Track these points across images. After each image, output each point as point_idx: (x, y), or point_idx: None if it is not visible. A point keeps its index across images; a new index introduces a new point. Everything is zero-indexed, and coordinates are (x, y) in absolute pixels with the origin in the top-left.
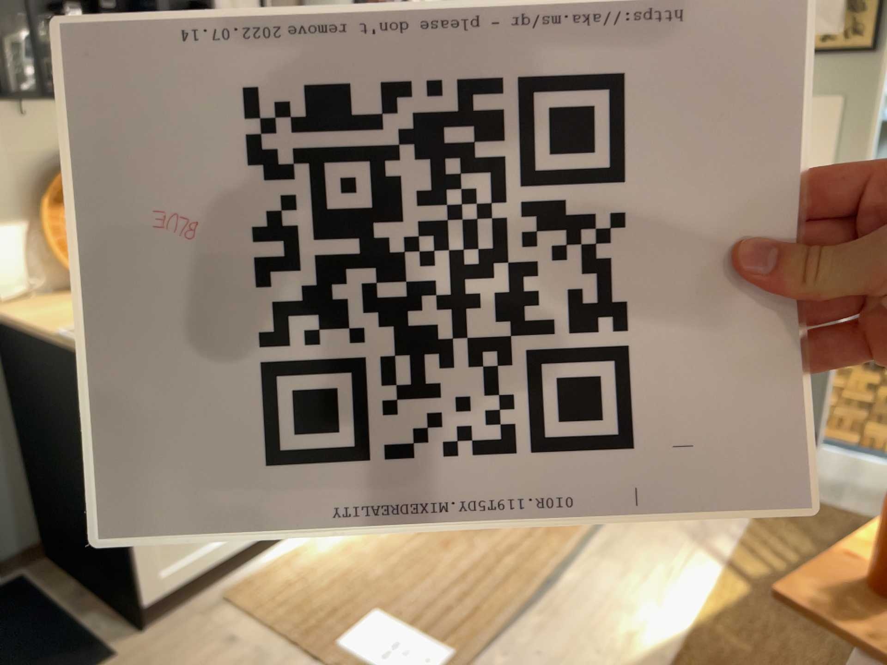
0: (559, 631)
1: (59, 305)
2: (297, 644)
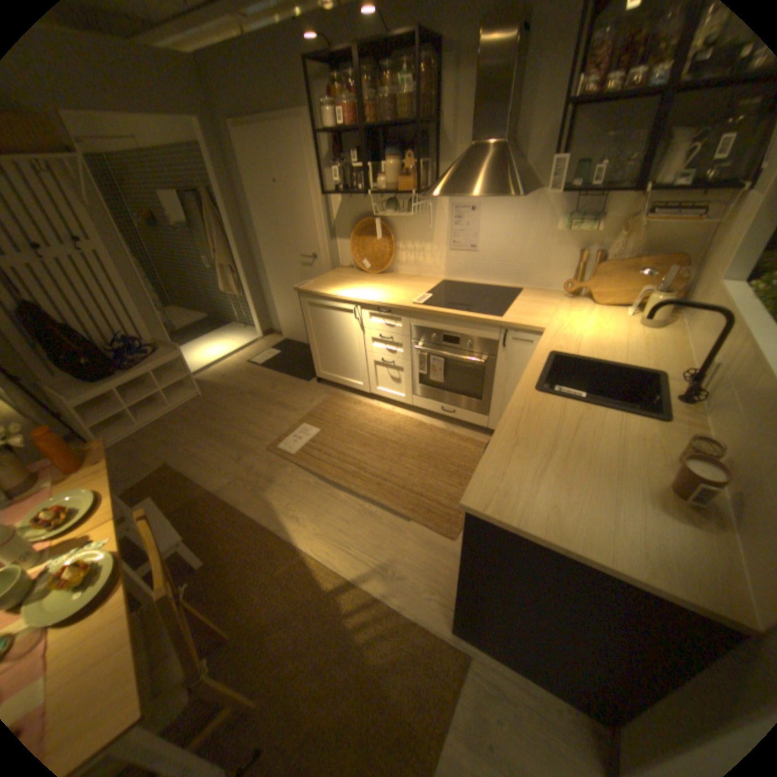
0: (304, 489)
1: (343, 273)
2: (307, 414)
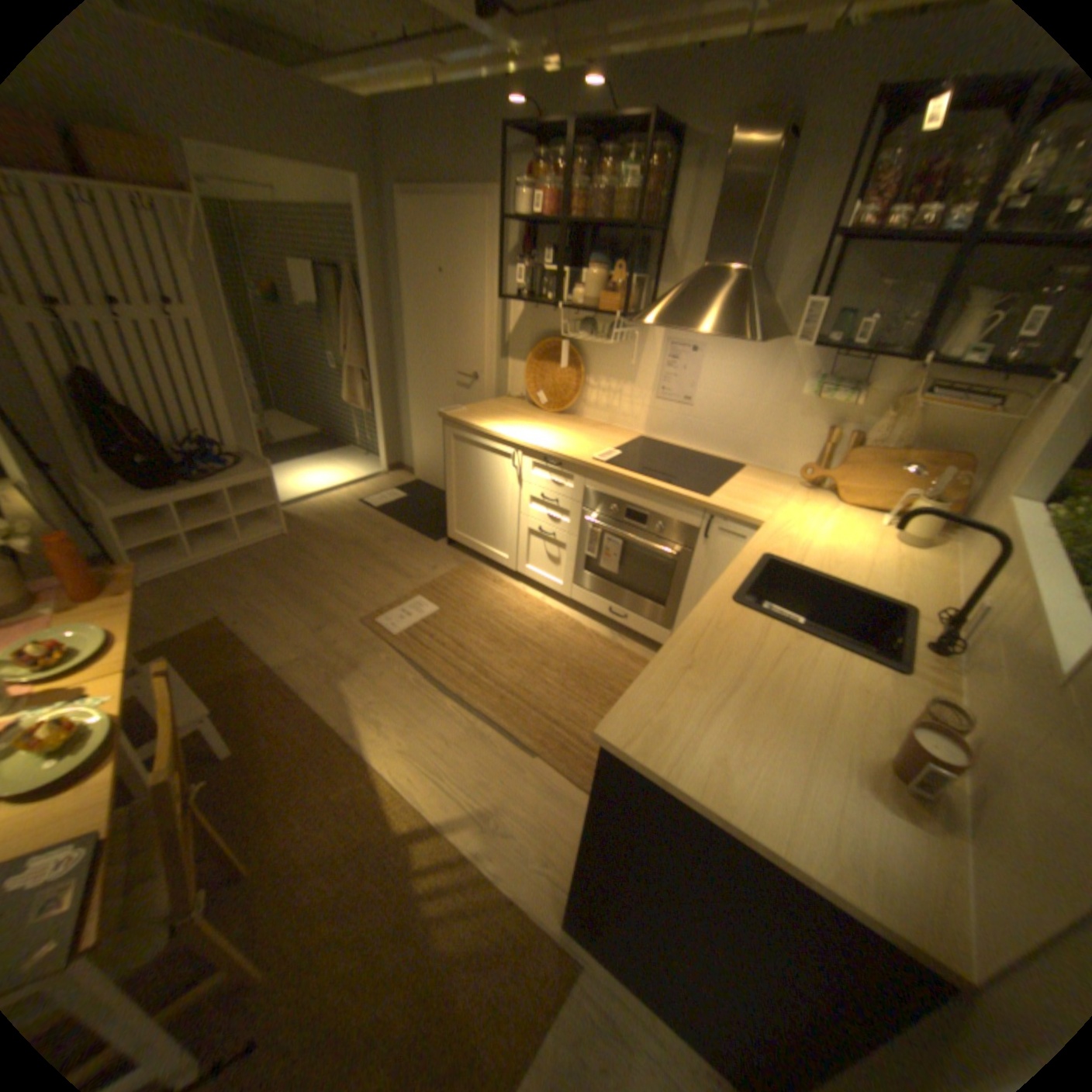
0: (399, 686)
1: (509, 406)
2: (425, 585)
